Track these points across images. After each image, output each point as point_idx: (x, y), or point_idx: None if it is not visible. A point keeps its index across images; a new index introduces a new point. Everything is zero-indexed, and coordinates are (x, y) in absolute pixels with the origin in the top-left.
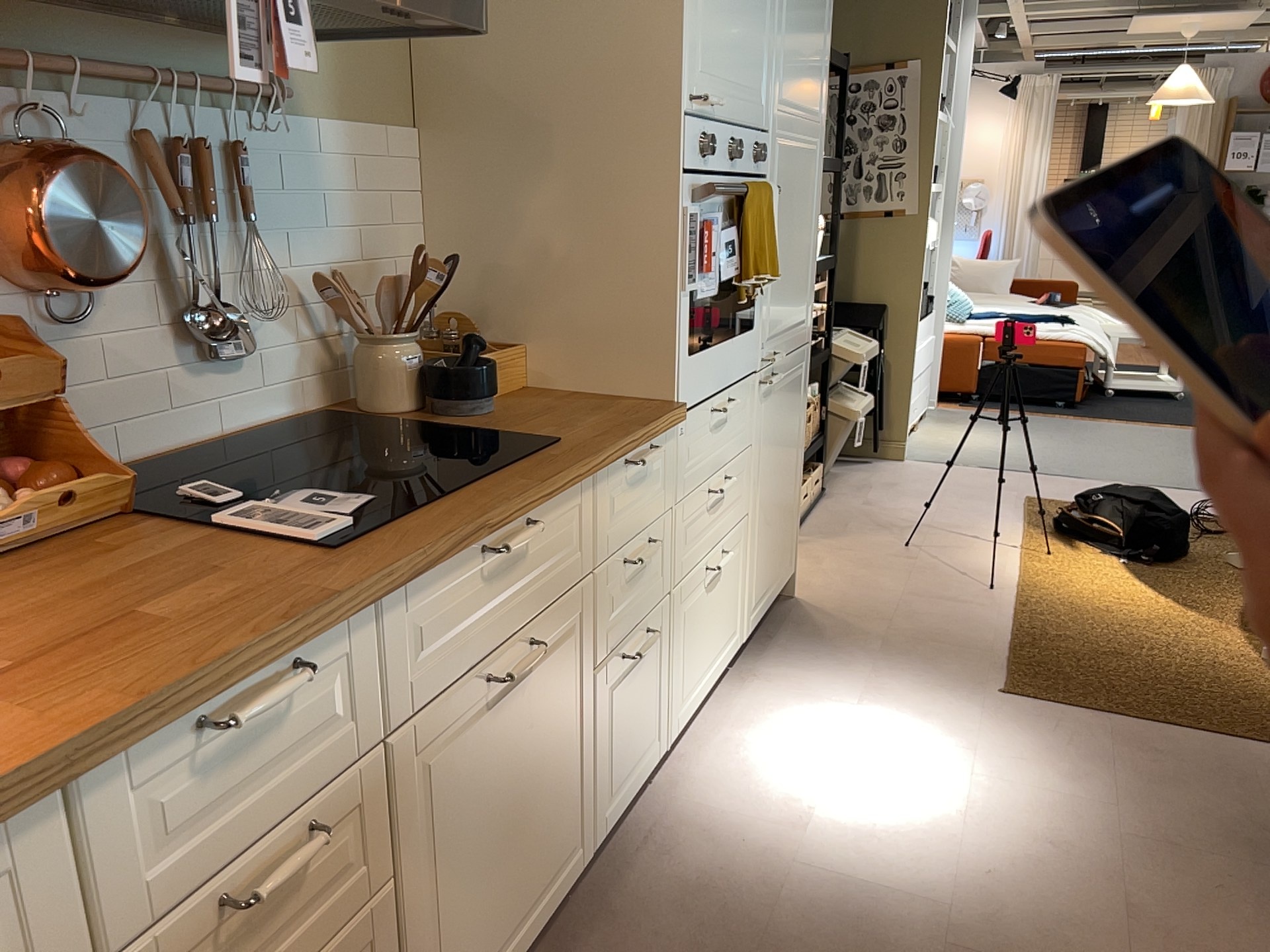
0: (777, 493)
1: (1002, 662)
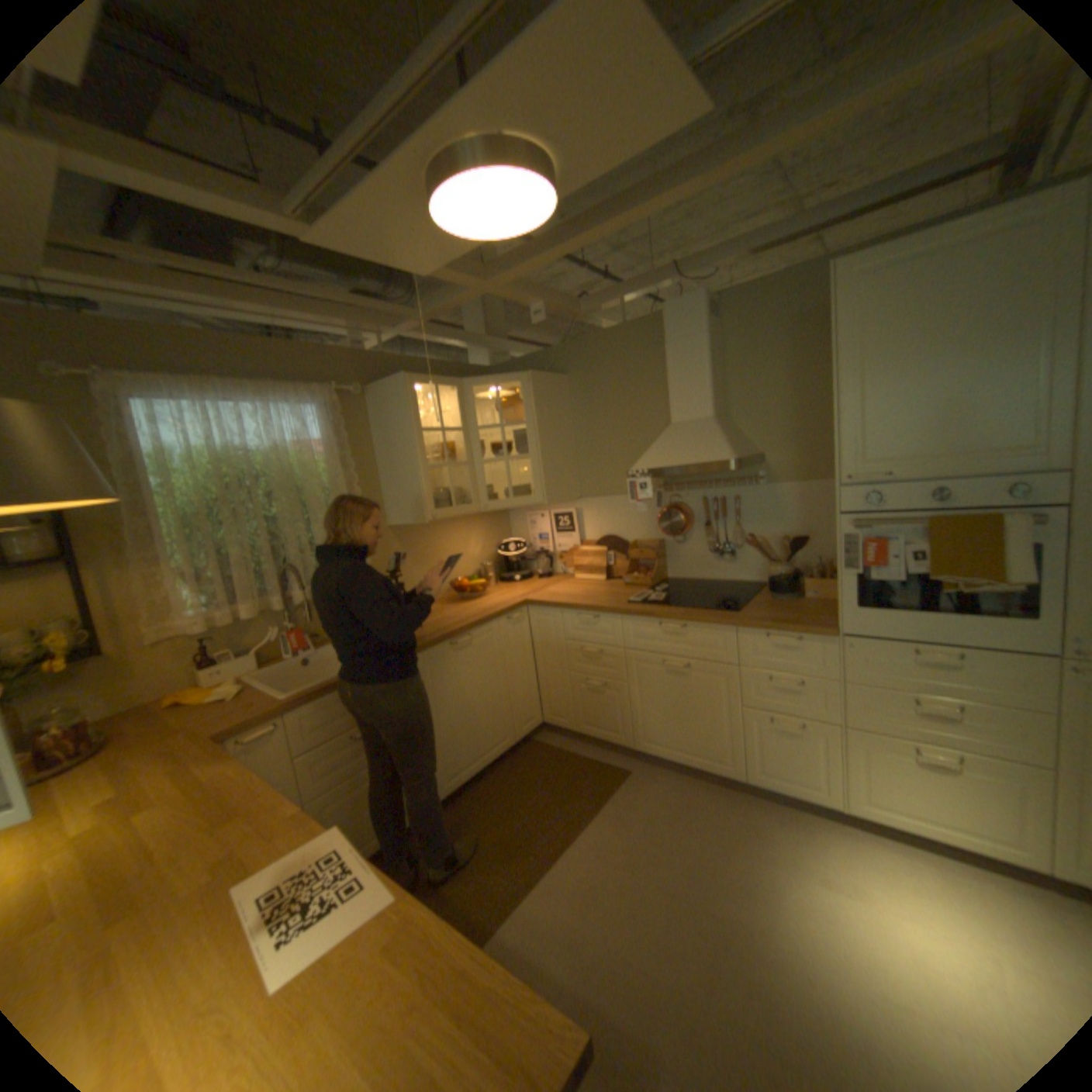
0: None
1: None
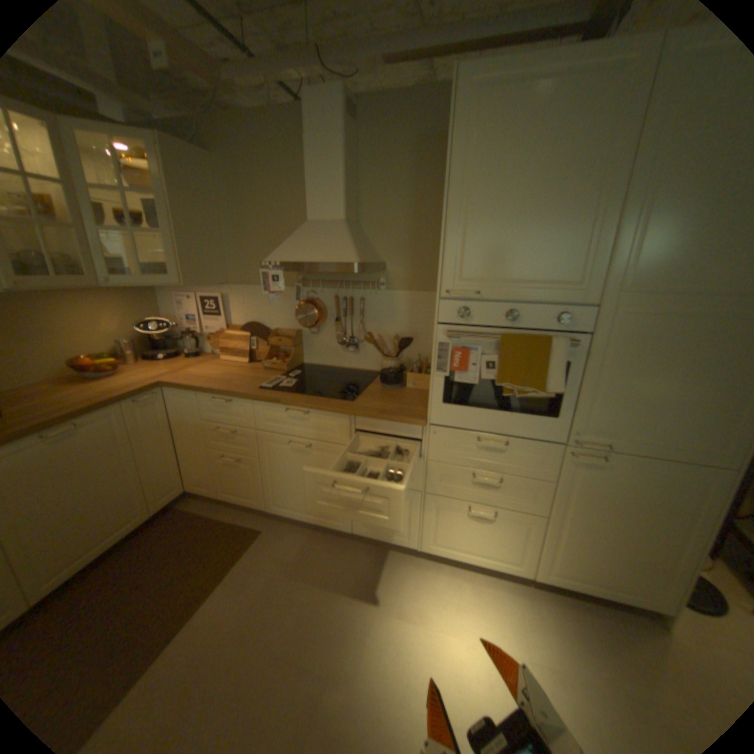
0: (615, 537)
1: None
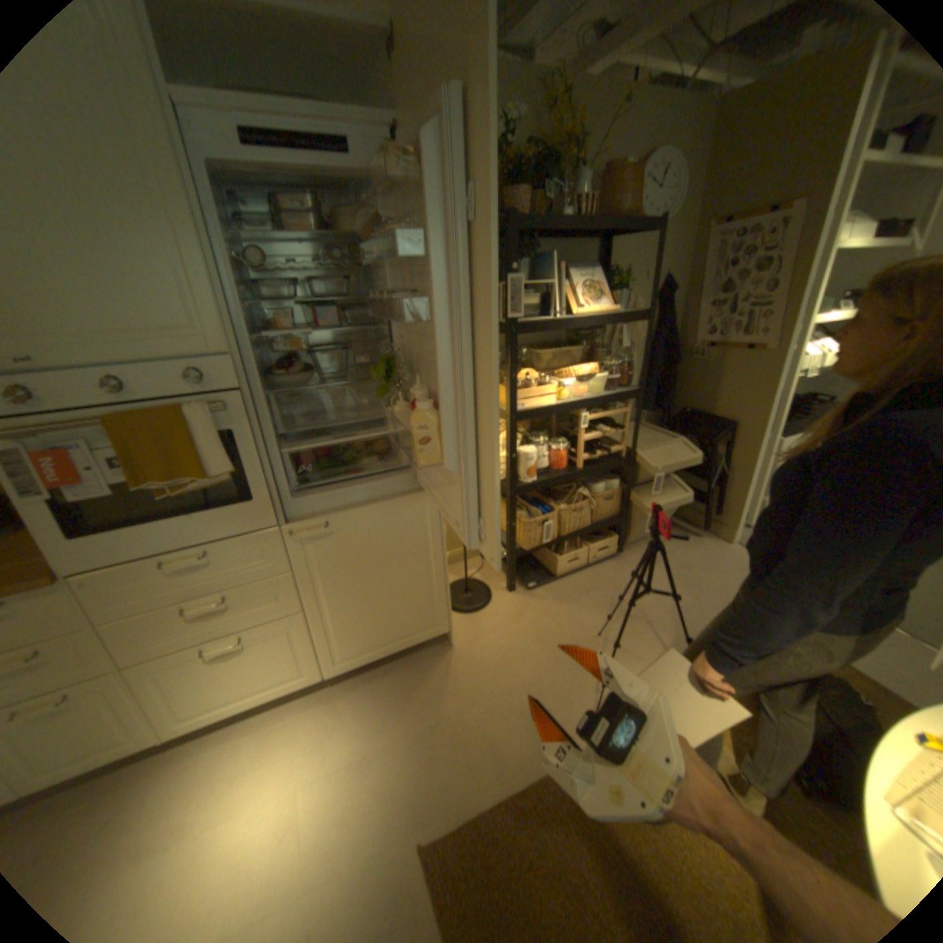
0: (373, 594)
1: (472, 816)
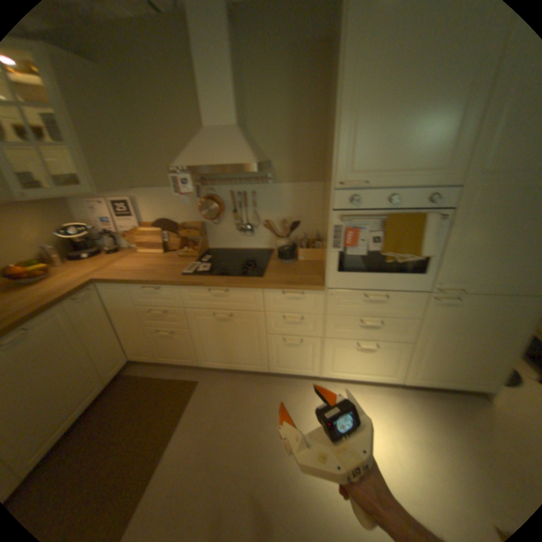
0: (462, 350)
1: None
